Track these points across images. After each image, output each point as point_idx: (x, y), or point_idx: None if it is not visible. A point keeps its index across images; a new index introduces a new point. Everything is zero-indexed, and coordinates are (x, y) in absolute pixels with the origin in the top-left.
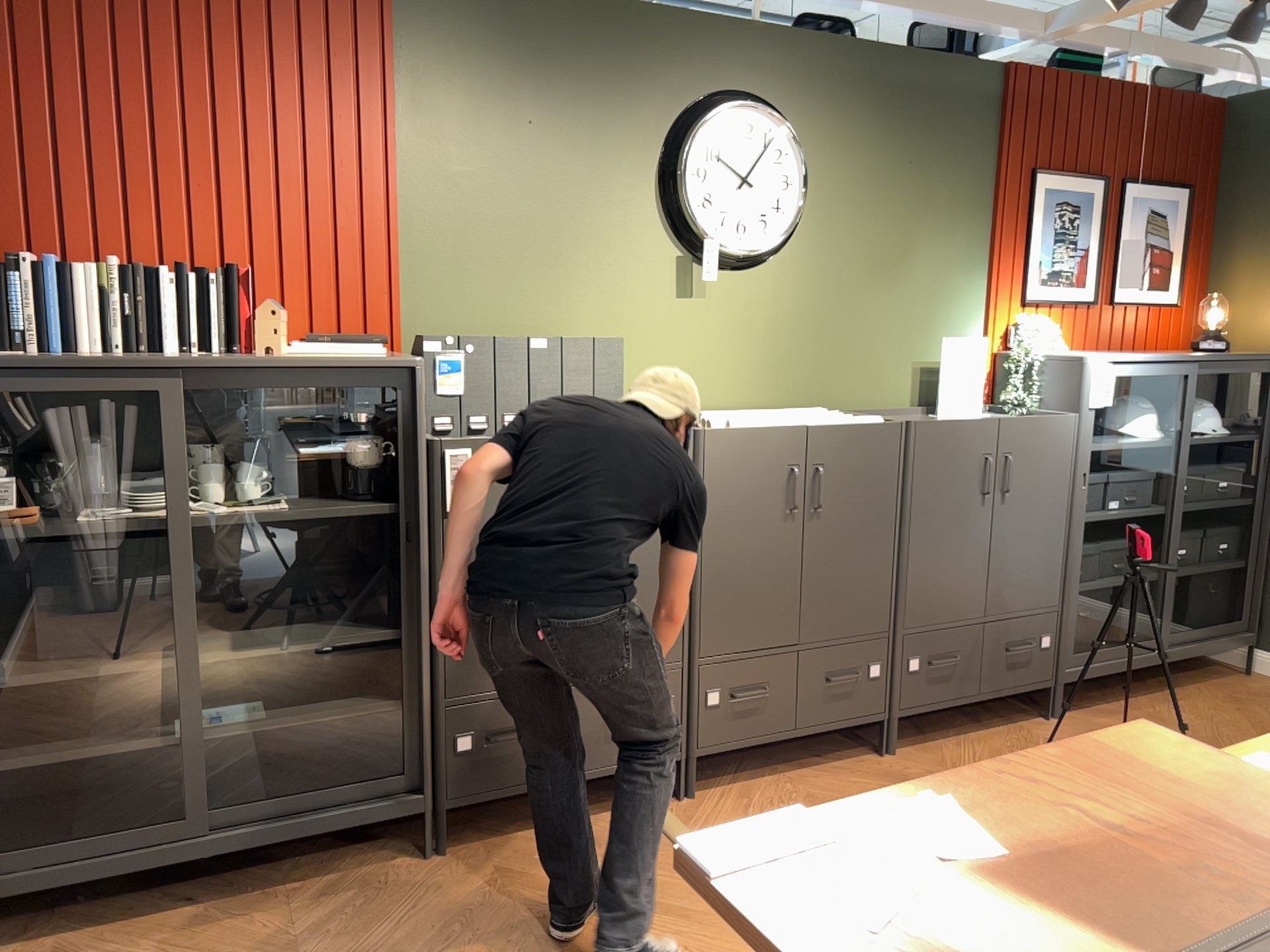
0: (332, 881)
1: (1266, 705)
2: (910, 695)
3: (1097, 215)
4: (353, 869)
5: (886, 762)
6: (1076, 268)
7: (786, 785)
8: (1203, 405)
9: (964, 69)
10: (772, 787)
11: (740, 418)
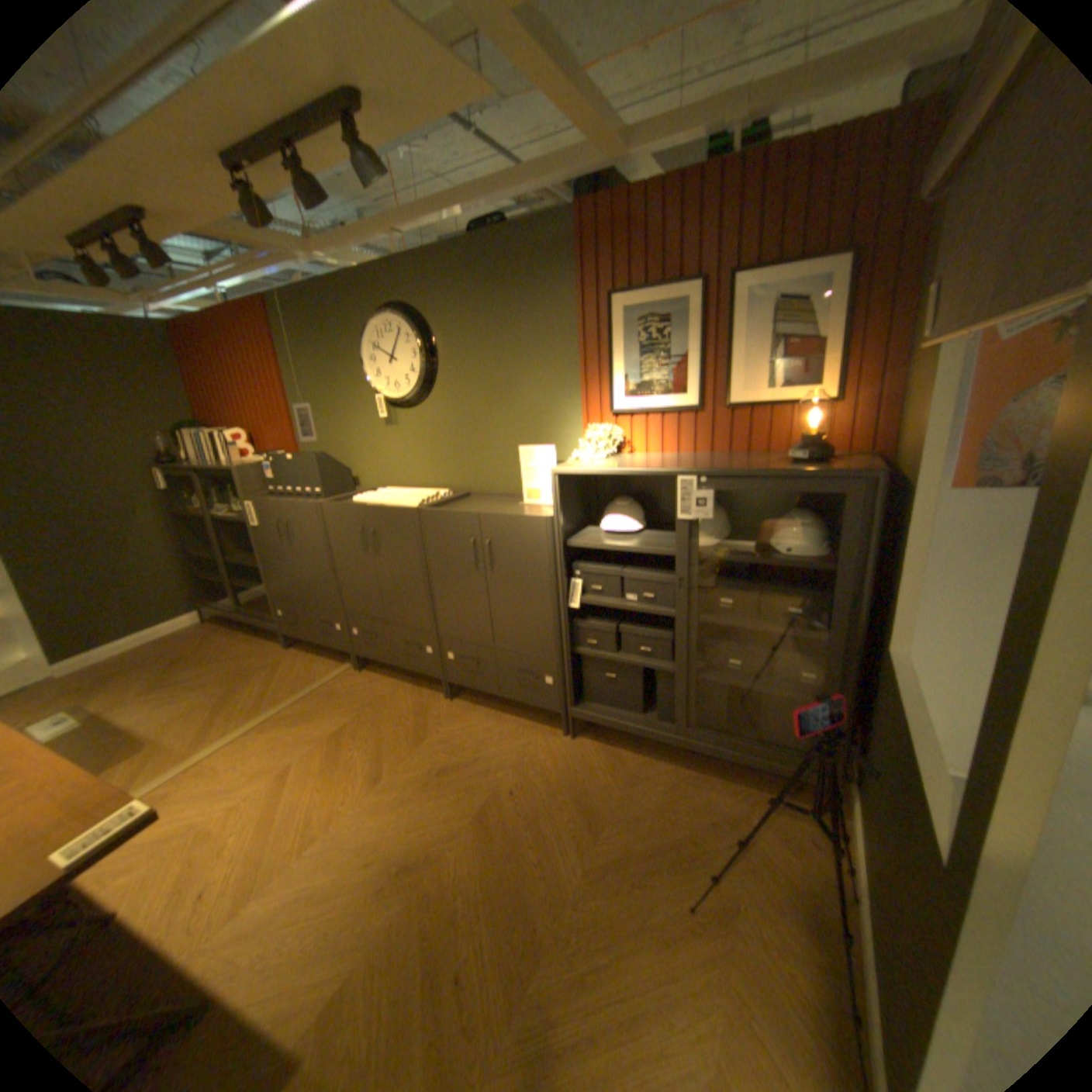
0: (263, 644)
1: (751, 843)
2: (451, 673)
3: (695, 318)
4: (272, 643)
5: (440, 702)
6: (669, 375)
7: (390, 687)
8: (797, 520)
9: (536, 224)
10: (386, 684)
11: (366, 497)
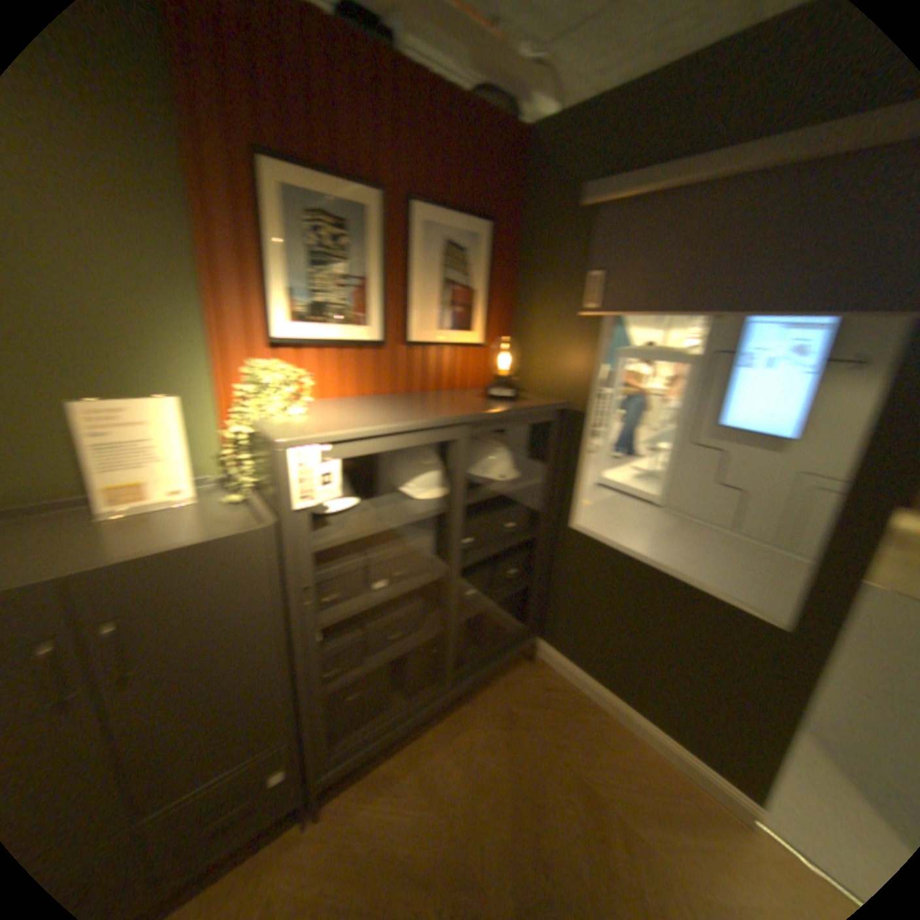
0: None
1: (531, 727)
2: None
3: (371, 232)
4: None
5: None
6: (345, 298)
7: None
8: (493, 447)
9: None
10: None
11: None
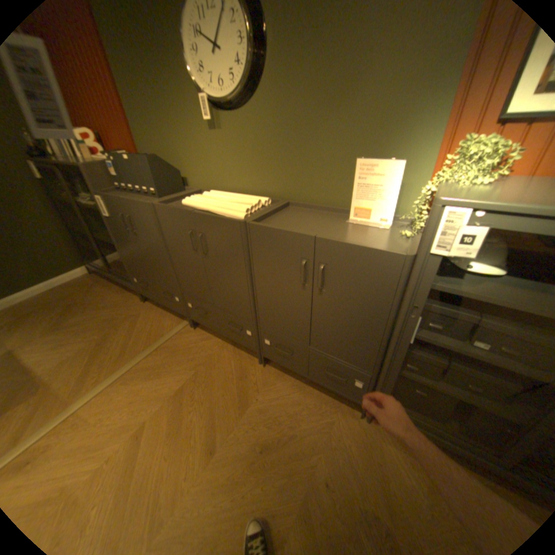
0: (128, 295)
1: None
2: (266, 352)
3: None
4: (134, 295)
5: (255, 366)
6: None
7: (217, 346)
8: None
9: None
10: (214, 343)
11: (194, 200)
